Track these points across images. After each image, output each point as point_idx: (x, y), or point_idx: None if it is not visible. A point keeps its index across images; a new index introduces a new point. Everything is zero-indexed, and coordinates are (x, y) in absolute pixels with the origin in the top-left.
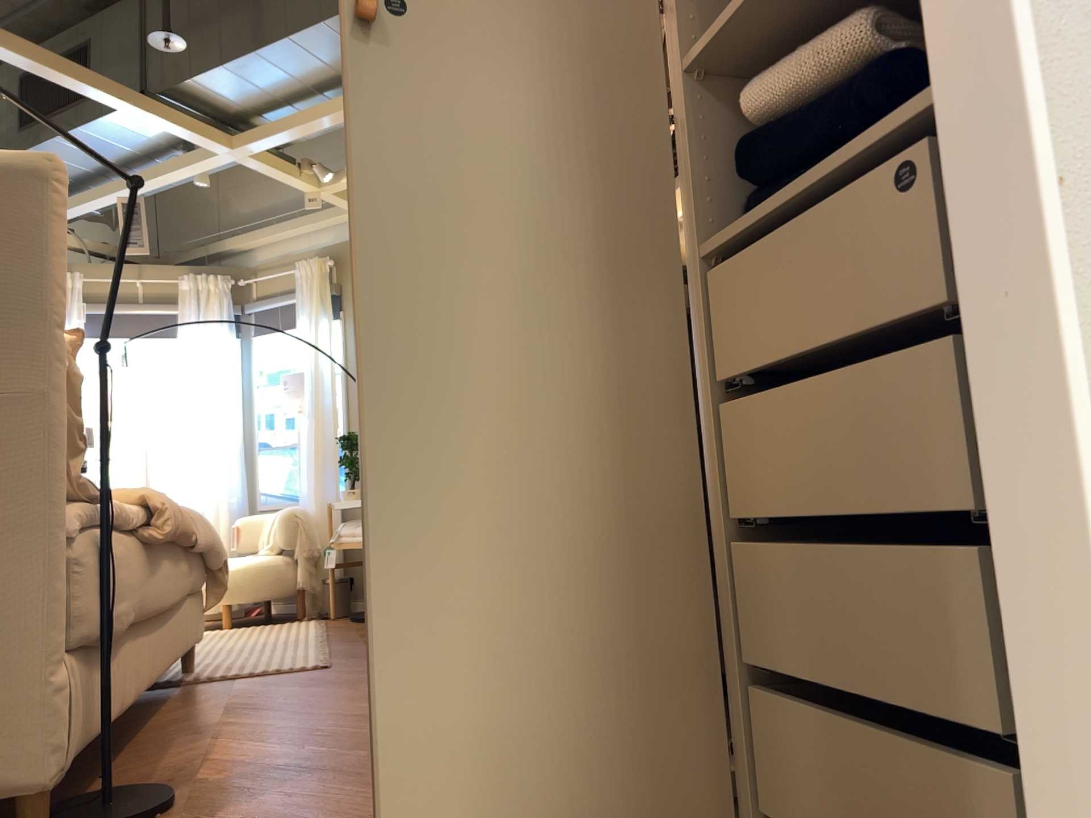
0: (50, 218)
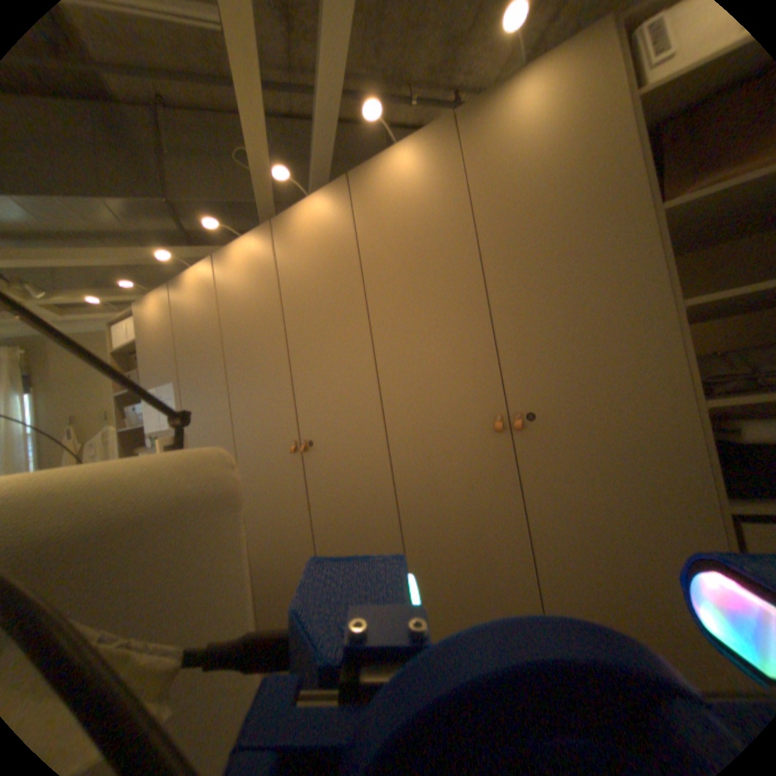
0: (167, 547)
